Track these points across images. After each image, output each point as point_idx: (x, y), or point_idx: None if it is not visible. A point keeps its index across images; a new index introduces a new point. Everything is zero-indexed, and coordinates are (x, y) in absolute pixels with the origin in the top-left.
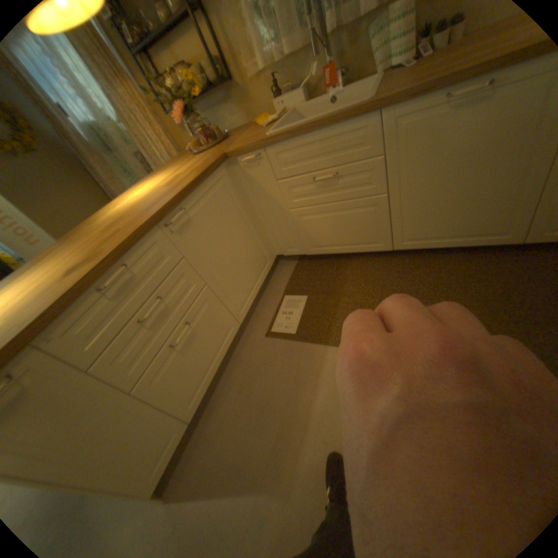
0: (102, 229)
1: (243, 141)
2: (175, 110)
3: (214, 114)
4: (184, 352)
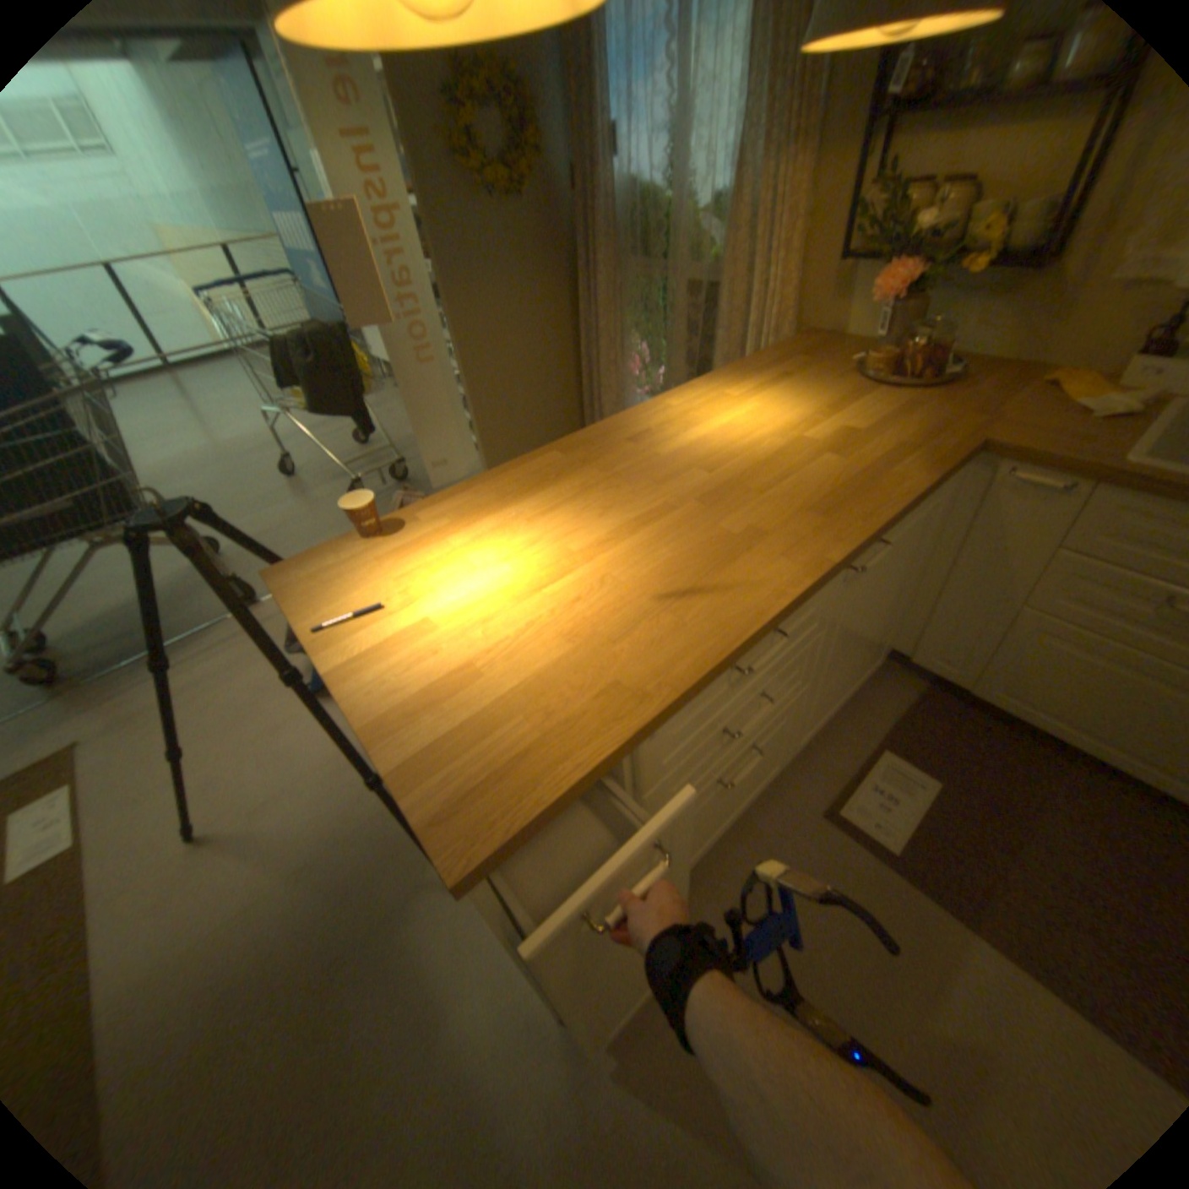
0: (694, 488)
1: (1041, 429)
2: (898, 275)
3: (943, 302)
4: (721, 795)
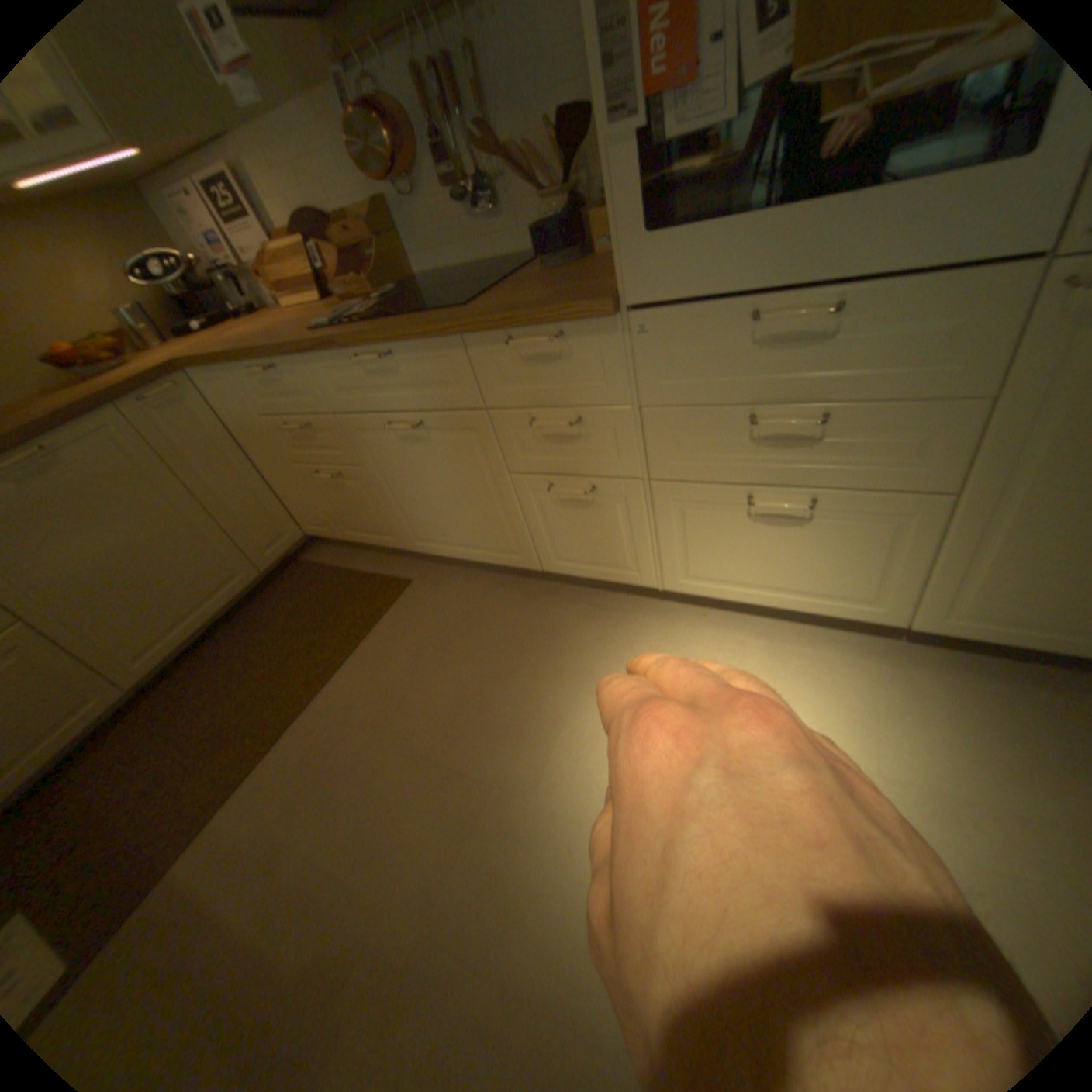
0: None
1: None
2: None
3: None
4: None
